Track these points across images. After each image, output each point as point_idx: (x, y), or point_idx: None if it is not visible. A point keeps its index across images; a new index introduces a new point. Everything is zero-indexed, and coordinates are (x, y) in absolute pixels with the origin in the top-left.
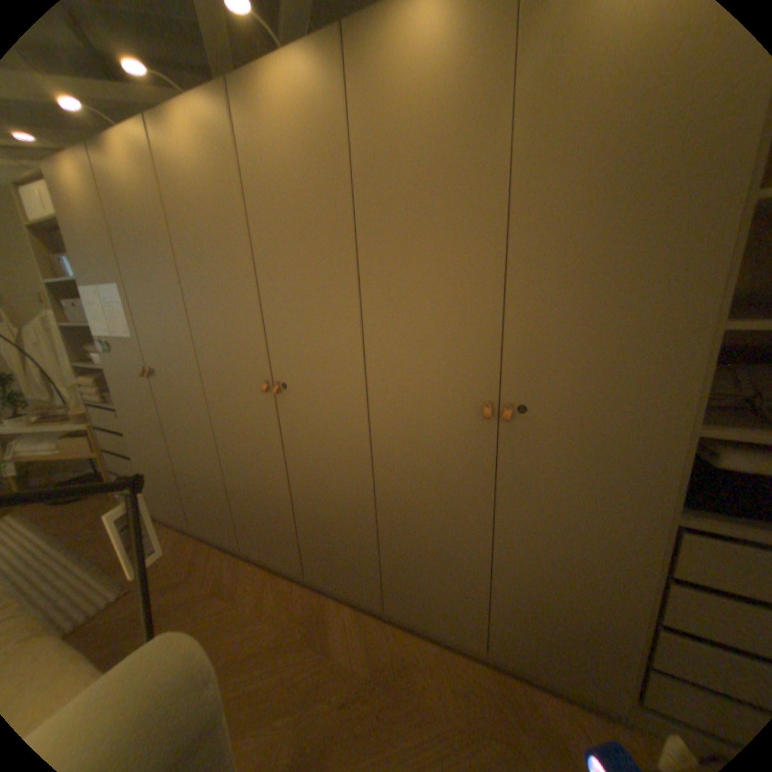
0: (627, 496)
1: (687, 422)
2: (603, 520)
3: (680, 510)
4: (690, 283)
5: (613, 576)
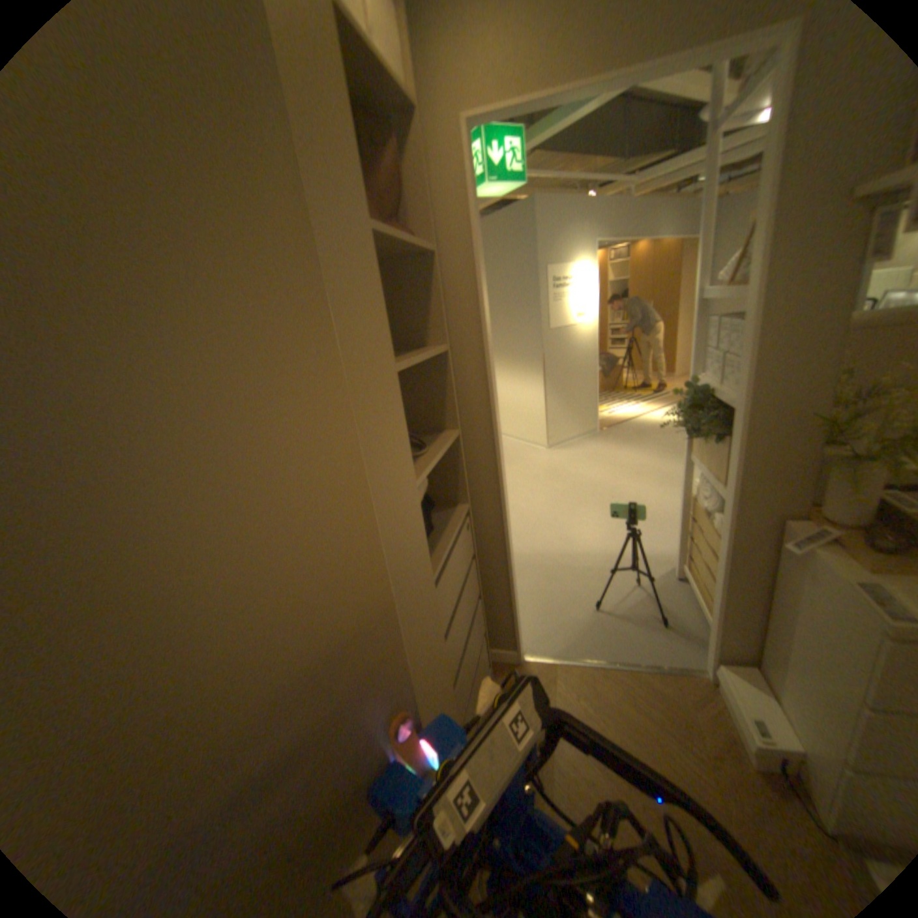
0: (421, 597)
1: (418, 479)
2: (421, 648)
3: (437, 568)
4: (380, 319)
5: (440, 693)
